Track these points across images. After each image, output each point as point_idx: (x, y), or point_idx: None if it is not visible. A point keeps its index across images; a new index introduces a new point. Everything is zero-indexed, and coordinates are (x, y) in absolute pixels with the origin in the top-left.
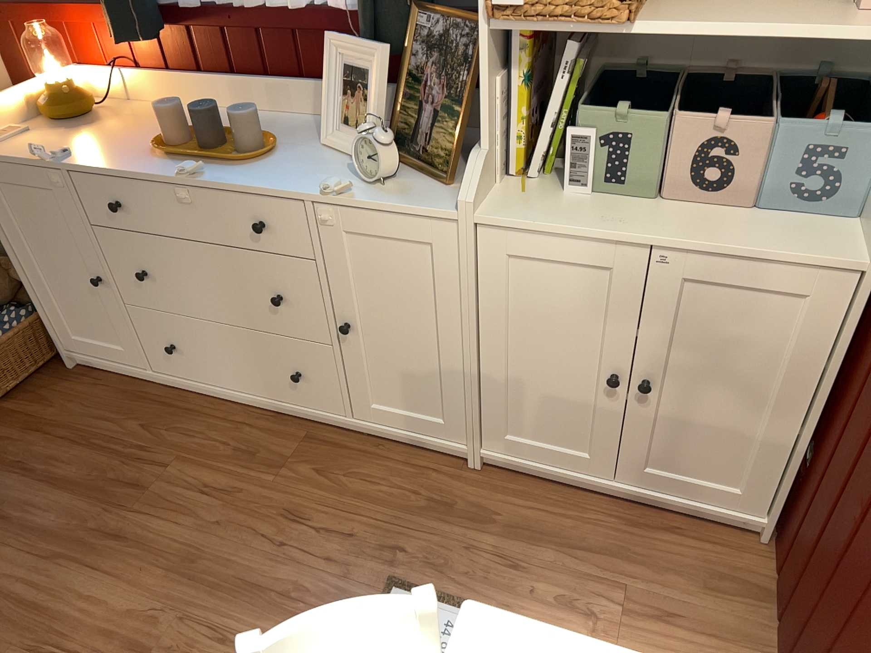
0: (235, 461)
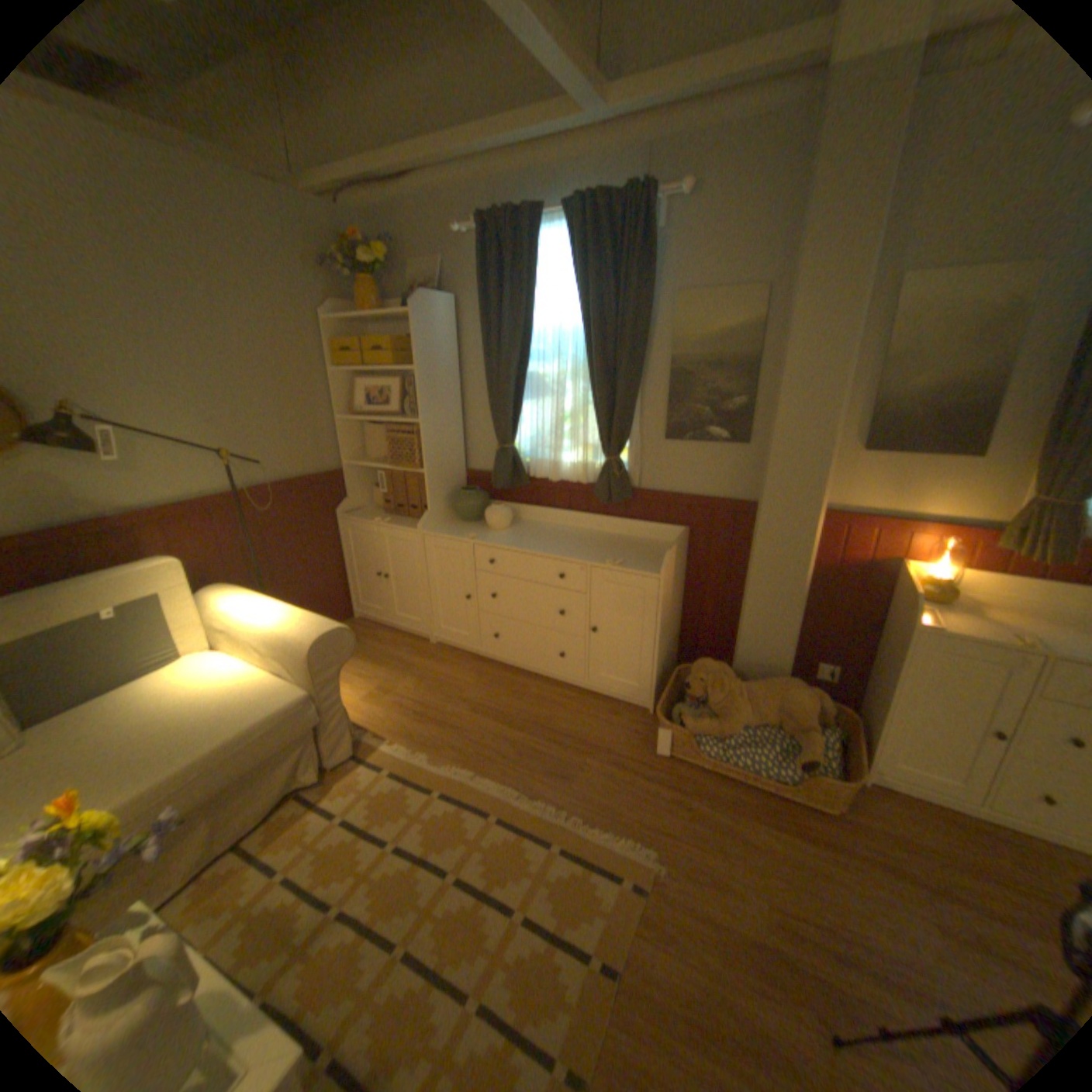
0: None
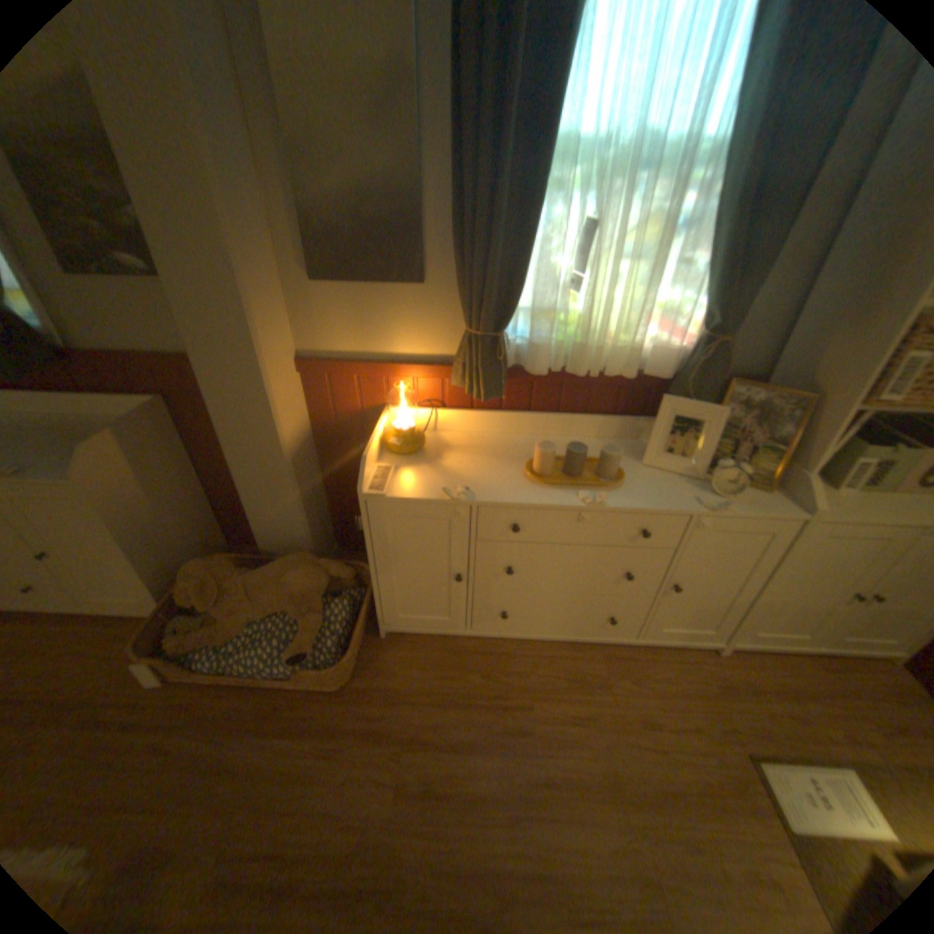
0: (575, 692)
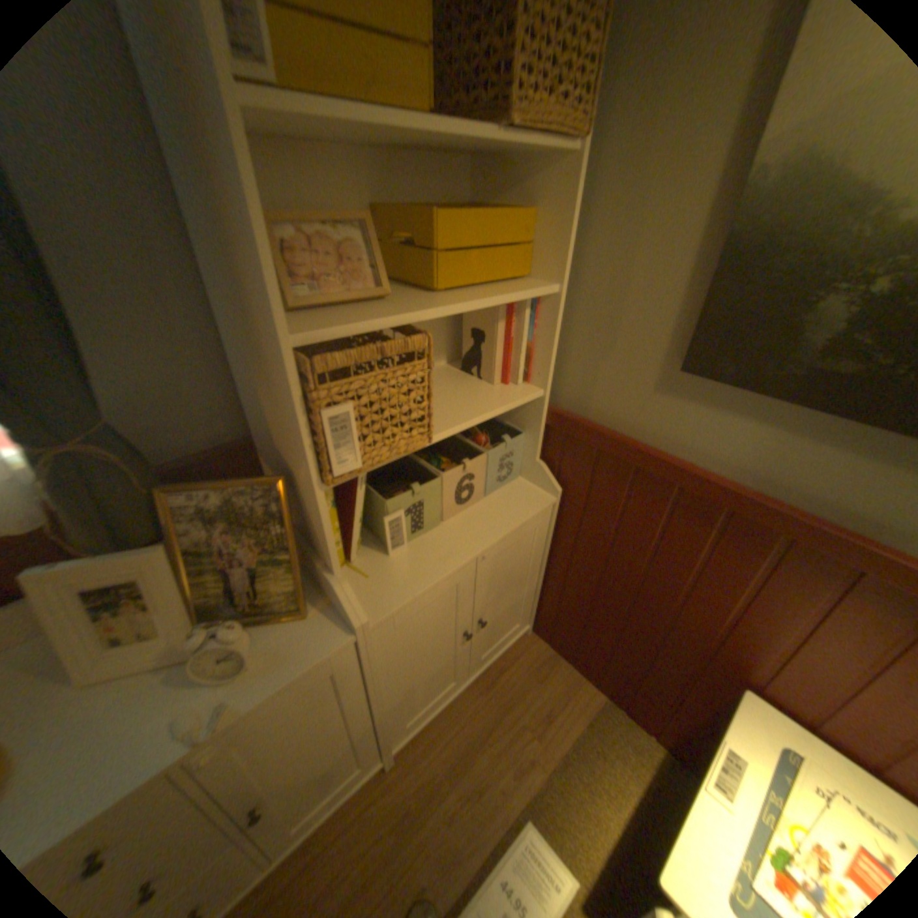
0: None
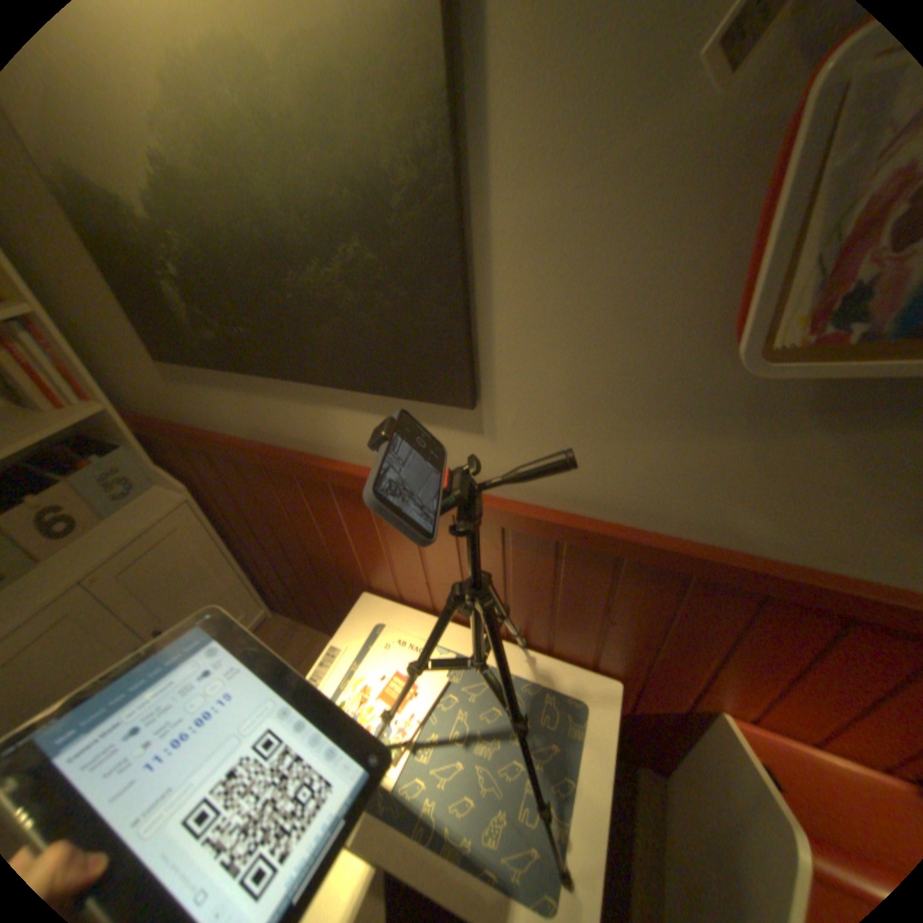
0: None
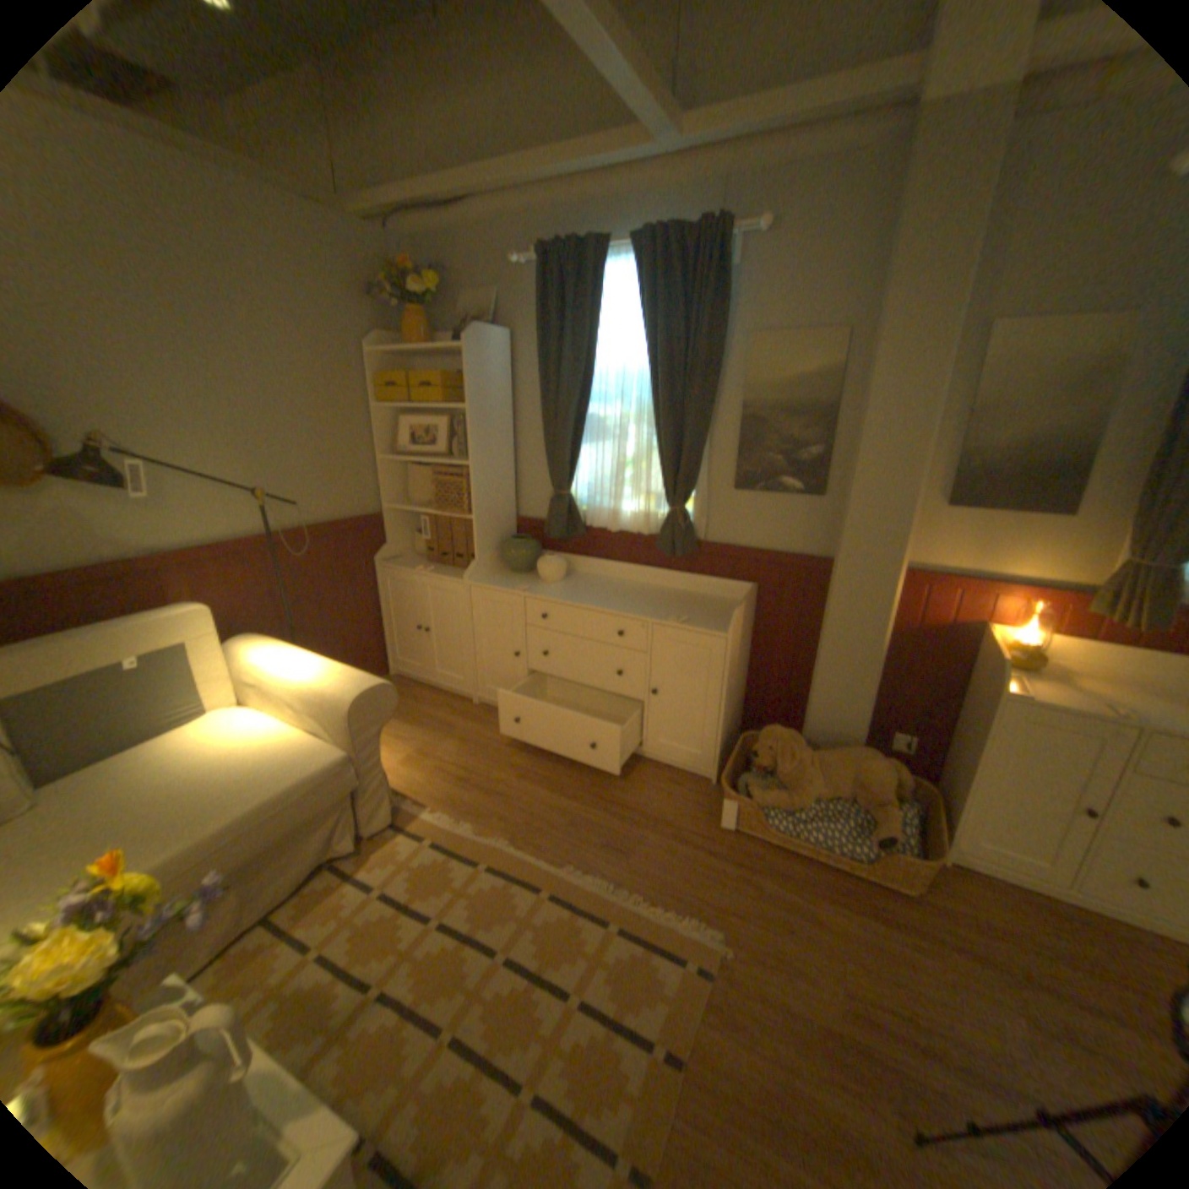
0: None
